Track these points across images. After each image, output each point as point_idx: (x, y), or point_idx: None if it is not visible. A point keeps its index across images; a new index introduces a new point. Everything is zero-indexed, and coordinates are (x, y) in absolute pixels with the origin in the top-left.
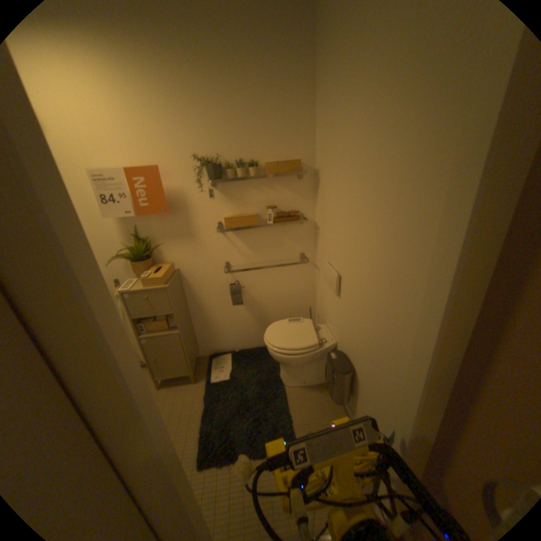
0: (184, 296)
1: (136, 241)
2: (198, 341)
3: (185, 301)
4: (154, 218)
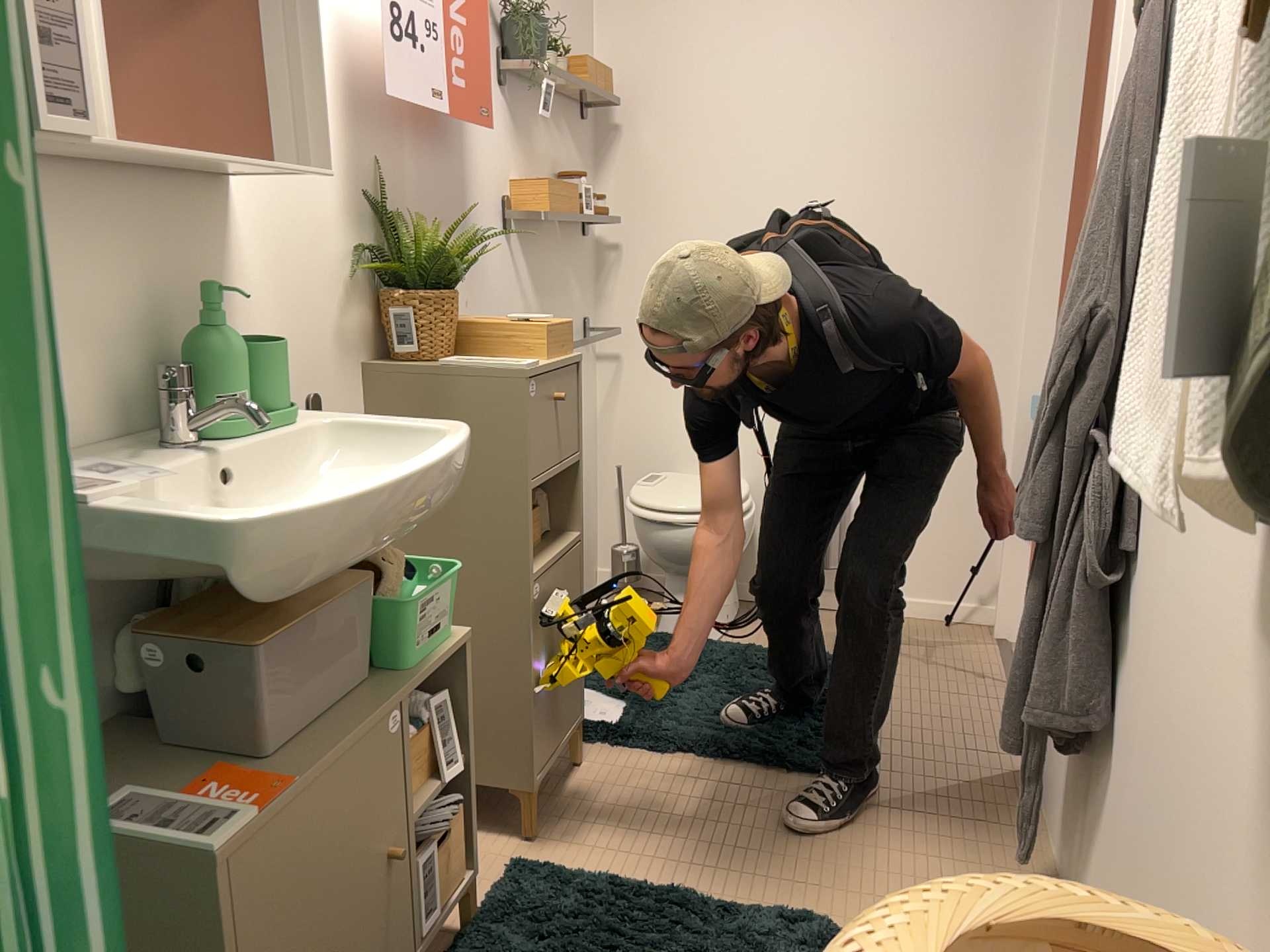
0: None
1: (386, 222)
2: None
3: None
4: (415, 148)
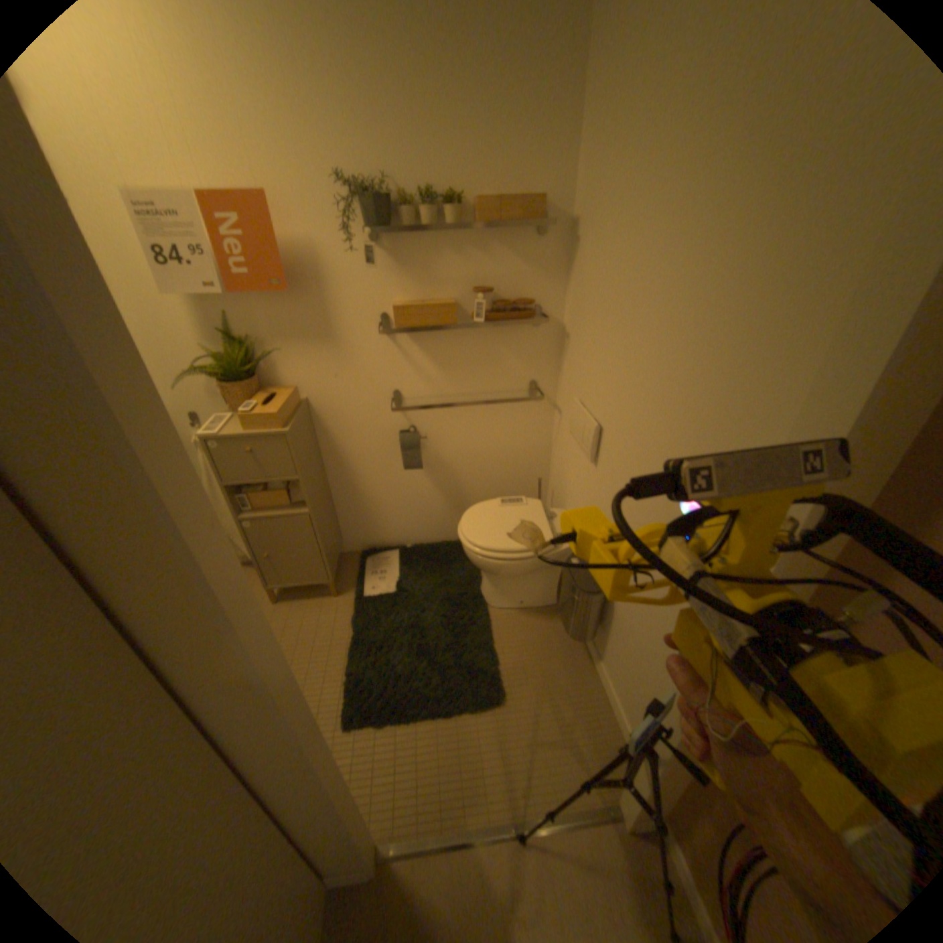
0: (318, 448)
1: (228, 343)
2: (343, 527)
3: (320, 457)
4: (261, 299)
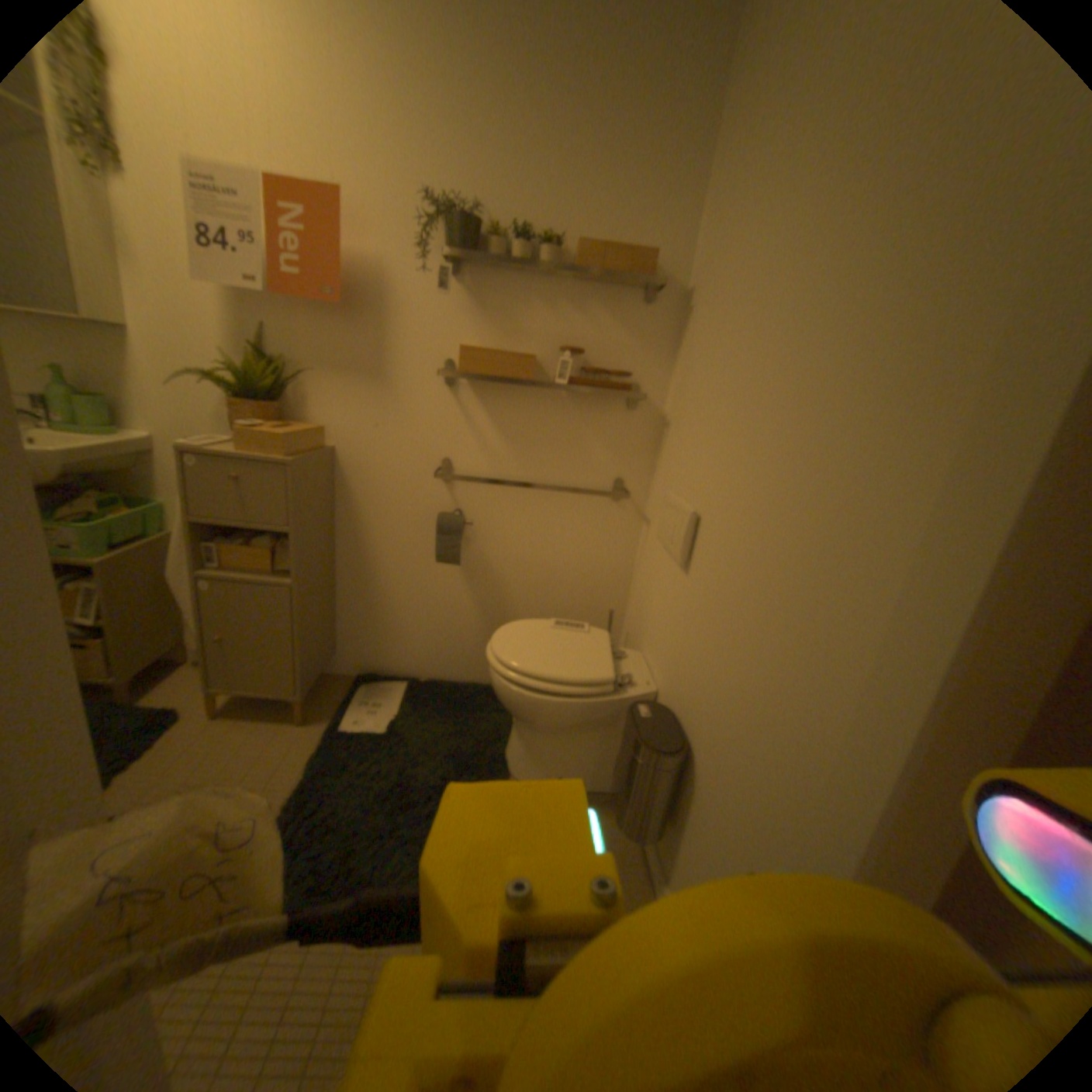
0: (336, 513)
1: (258, 356)
2: (344, 633)
3: (336, 526)
4: (311, 313)
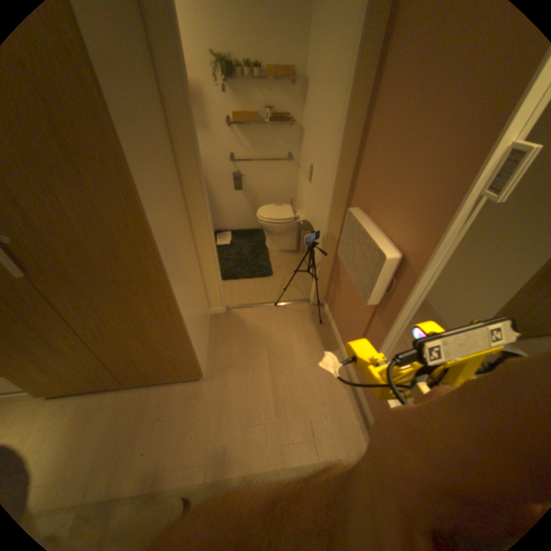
0: None
1: None
2: None
3: None
4: None
